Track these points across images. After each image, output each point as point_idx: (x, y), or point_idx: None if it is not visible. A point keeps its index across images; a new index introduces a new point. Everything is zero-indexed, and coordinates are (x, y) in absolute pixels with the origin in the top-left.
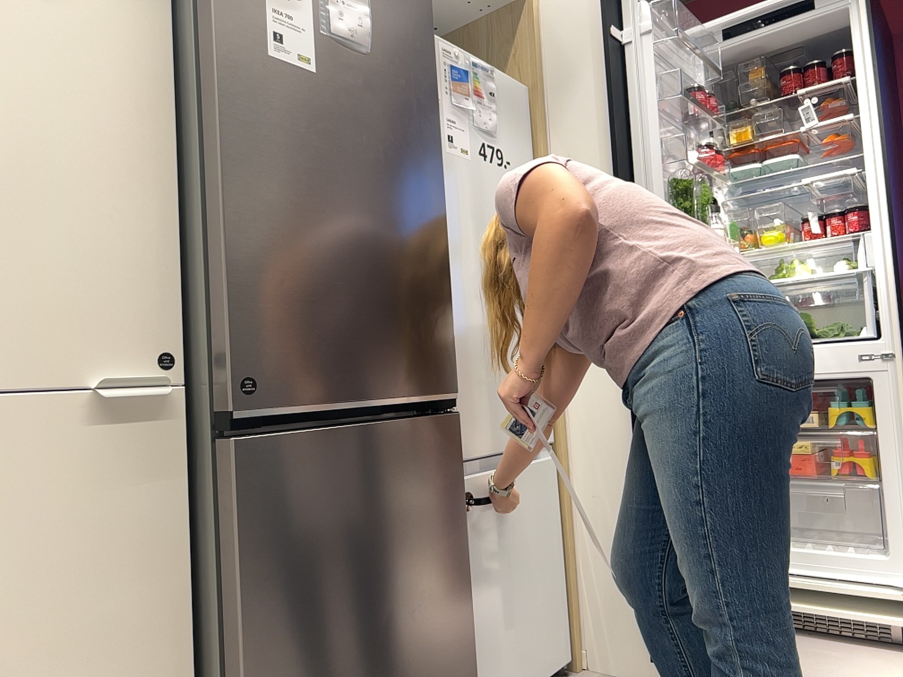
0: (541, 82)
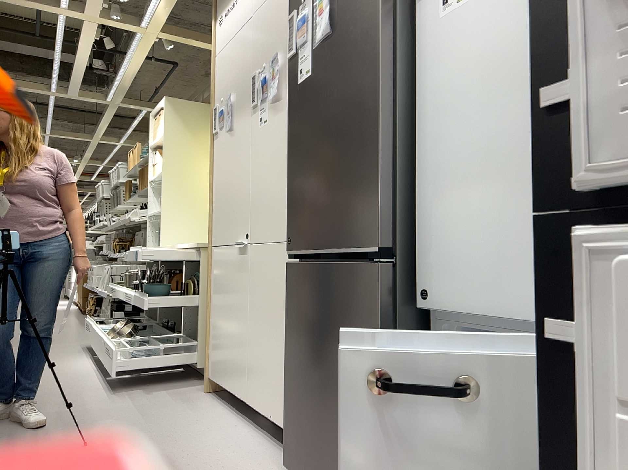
0: None
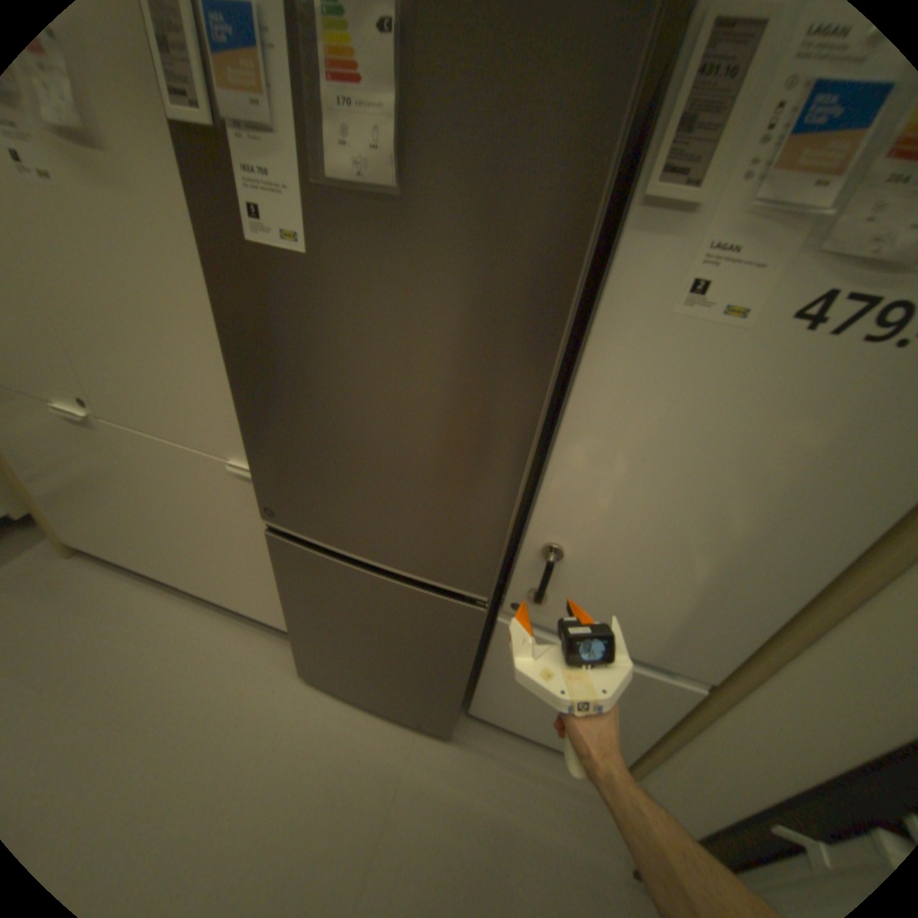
0: None
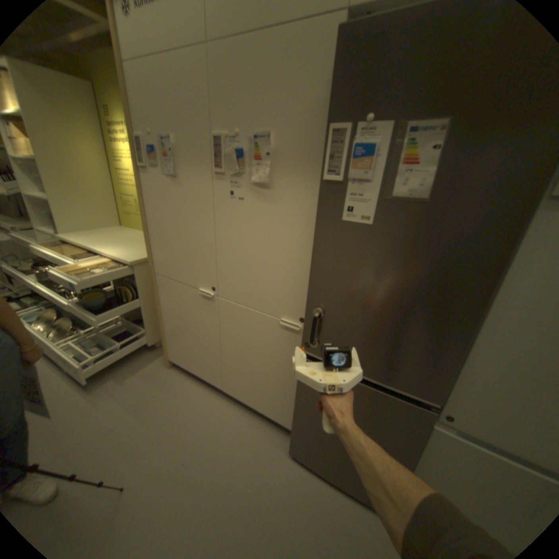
0: None
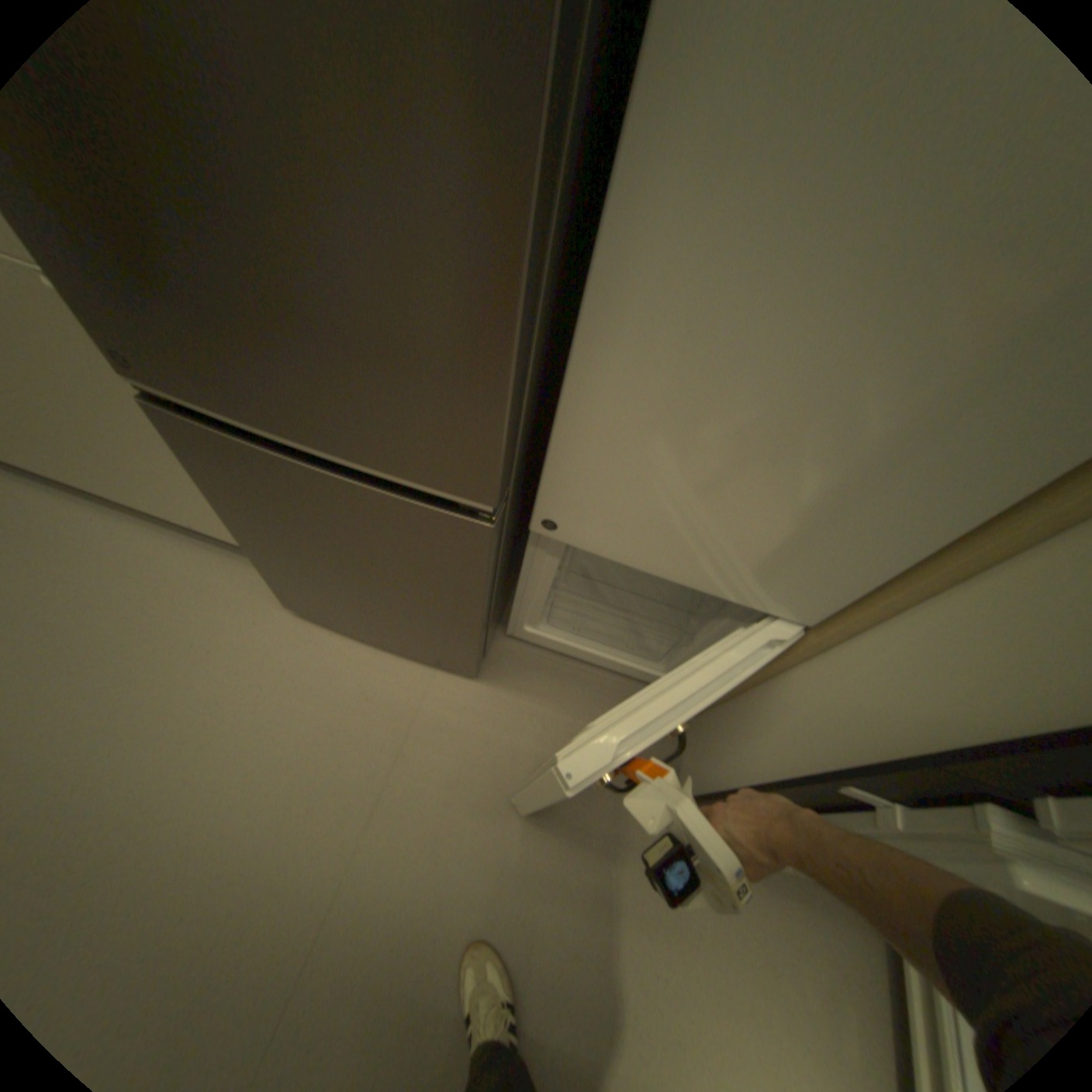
0: None
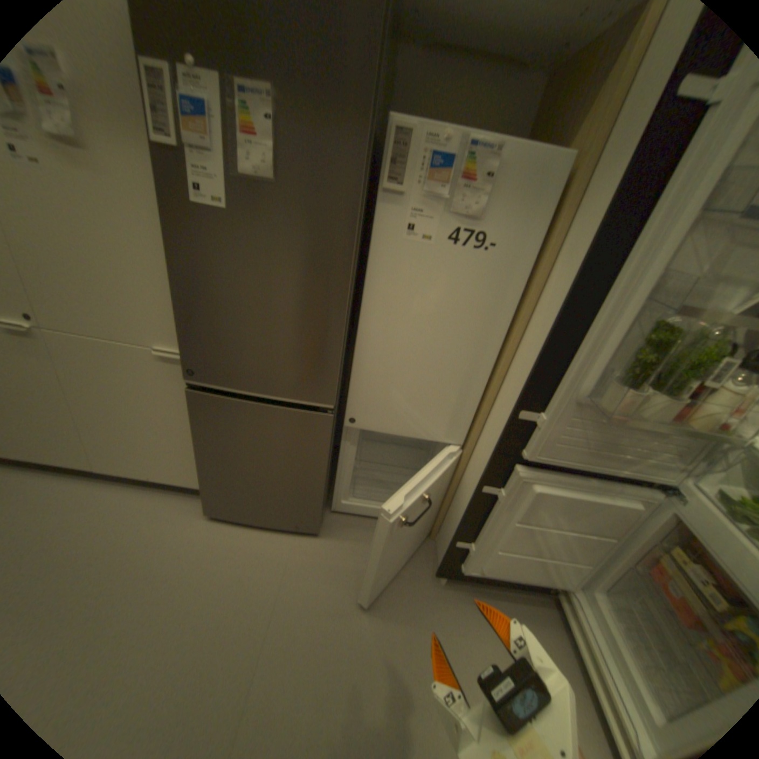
0: (600, 143)
